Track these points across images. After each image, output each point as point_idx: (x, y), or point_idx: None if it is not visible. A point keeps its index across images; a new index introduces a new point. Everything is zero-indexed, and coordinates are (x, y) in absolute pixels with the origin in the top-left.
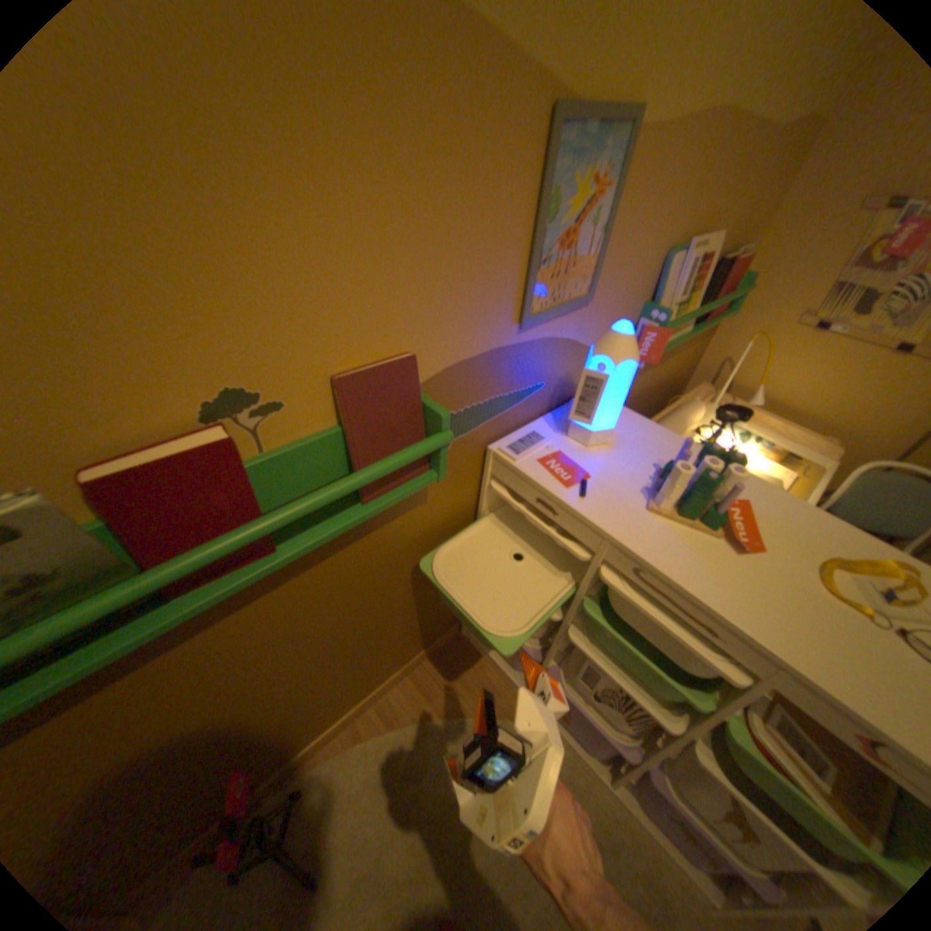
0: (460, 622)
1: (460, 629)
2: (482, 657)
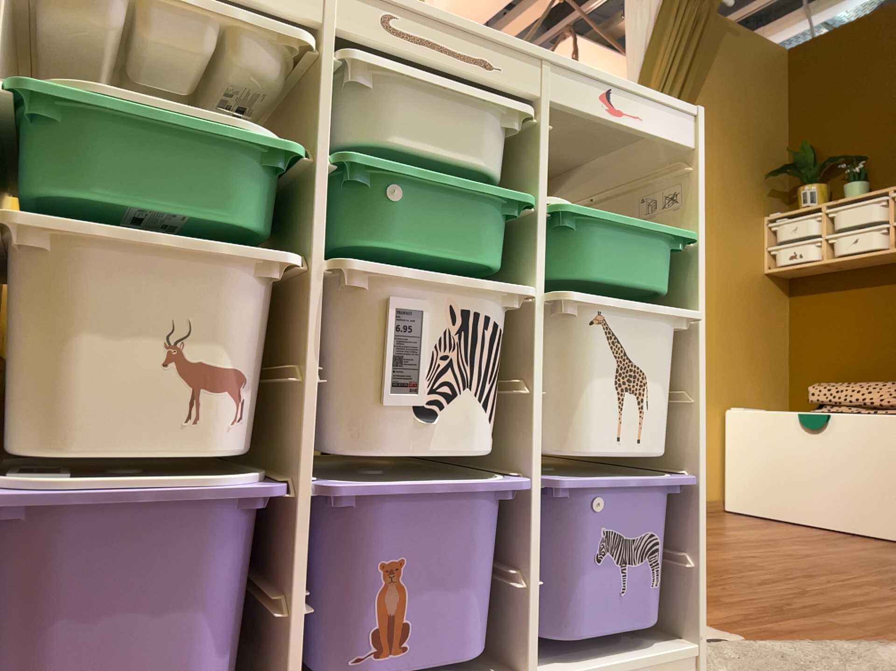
0: None
1: None
2: None
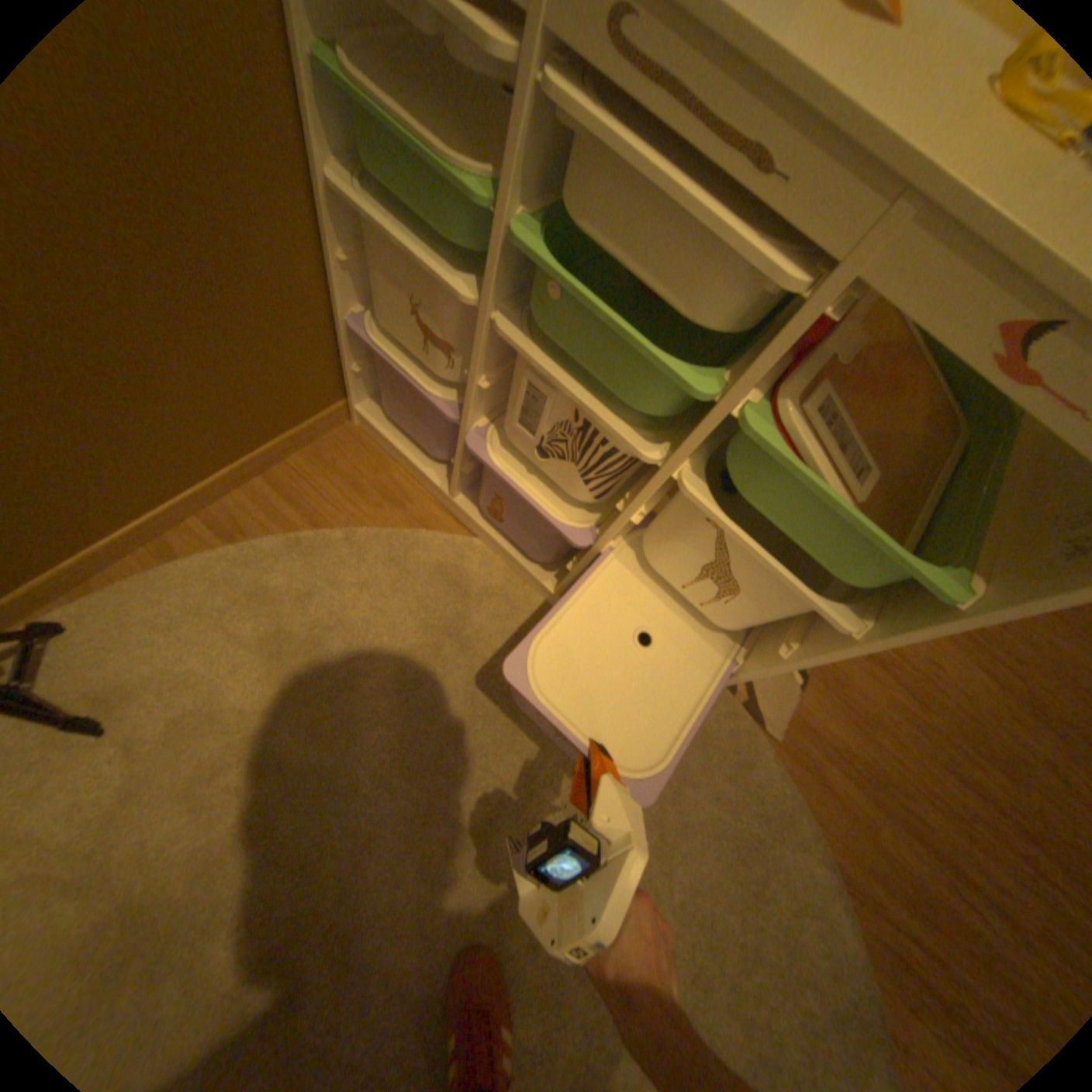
0: (347, 401)
1: (350, 415)
2: (386, 454)
